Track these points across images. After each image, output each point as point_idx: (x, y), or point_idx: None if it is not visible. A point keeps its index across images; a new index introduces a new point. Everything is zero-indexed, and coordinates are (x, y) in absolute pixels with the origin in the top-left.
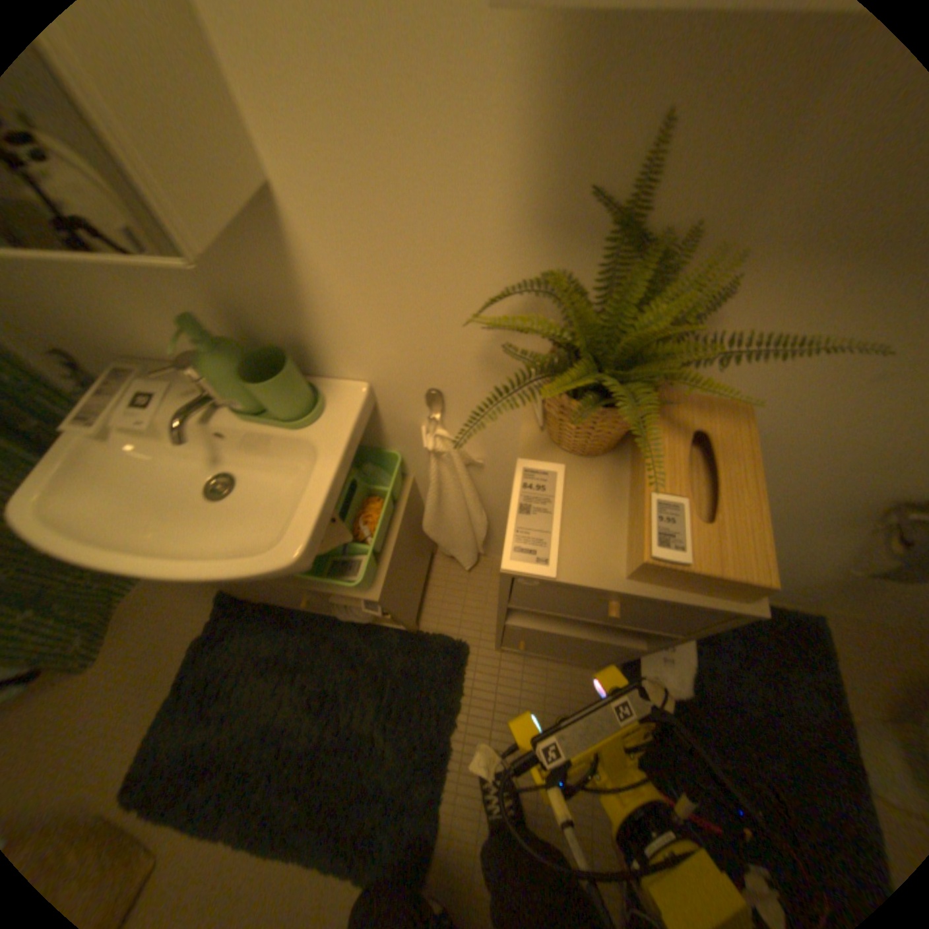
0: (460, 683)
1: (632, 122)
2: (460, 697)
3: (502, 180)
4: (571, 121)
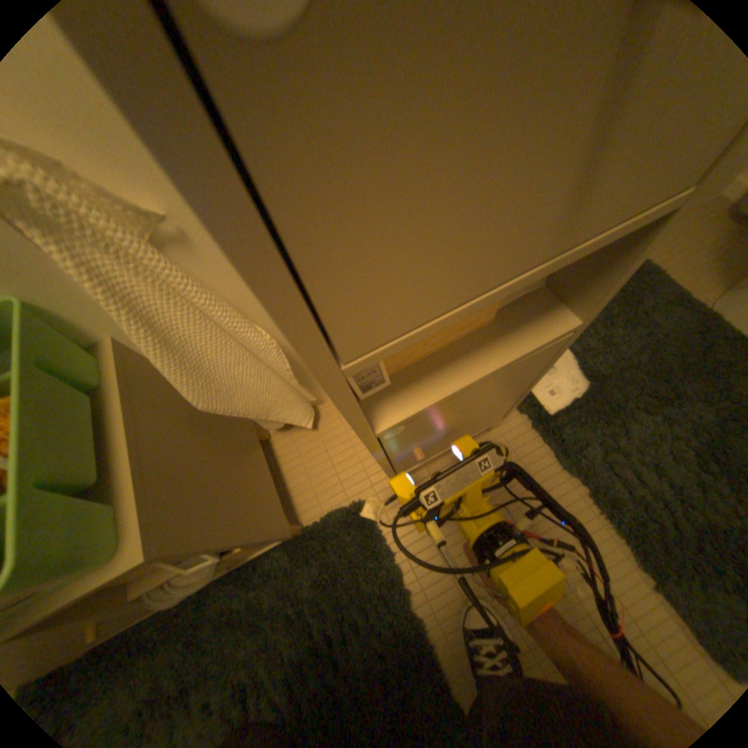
0: (380, 545)
1: None
2: (391, 559)
3: None
4: None
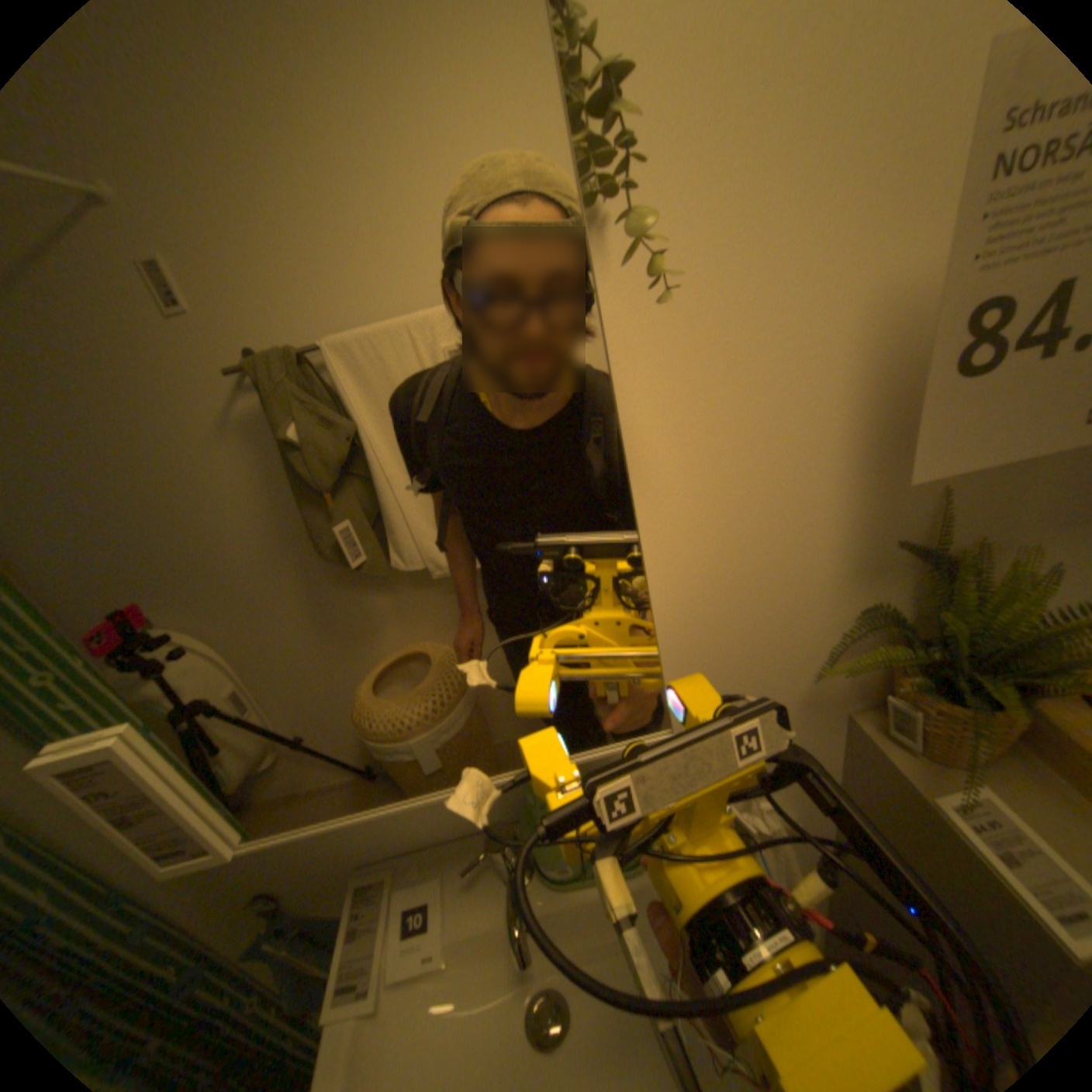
0: None
1: (922, 501)
2: None
3: (828, 561)
4: (879, 513)
